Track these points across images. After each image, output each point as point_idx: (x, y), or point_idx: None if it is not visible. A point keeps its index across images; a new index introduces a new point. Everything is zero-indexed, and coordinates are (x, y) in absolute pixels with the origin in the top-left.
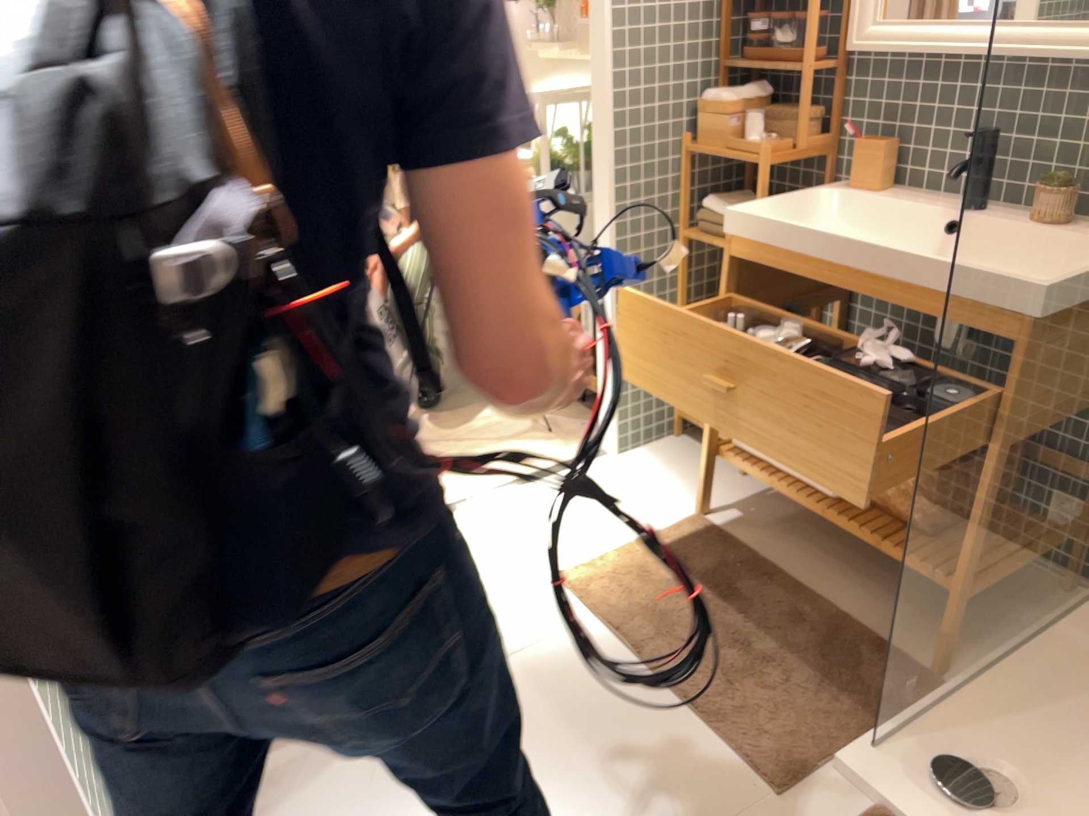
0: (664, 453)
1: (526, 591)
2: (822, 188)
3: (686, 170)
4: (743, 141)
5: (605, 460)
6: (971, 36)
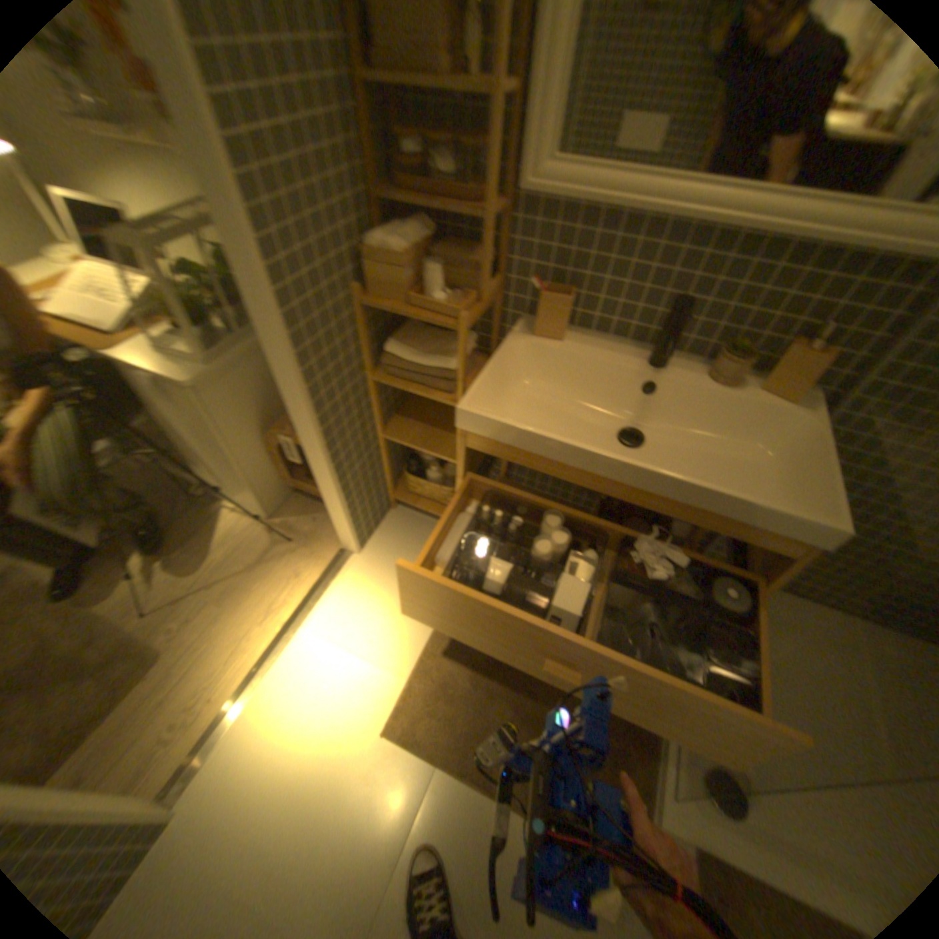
0: (390, 532)
1: (362, 771)
2: (506, 333)
3: (359, 321)
4: (430, 299)
5: (349, 561)
6: (712, 201)
